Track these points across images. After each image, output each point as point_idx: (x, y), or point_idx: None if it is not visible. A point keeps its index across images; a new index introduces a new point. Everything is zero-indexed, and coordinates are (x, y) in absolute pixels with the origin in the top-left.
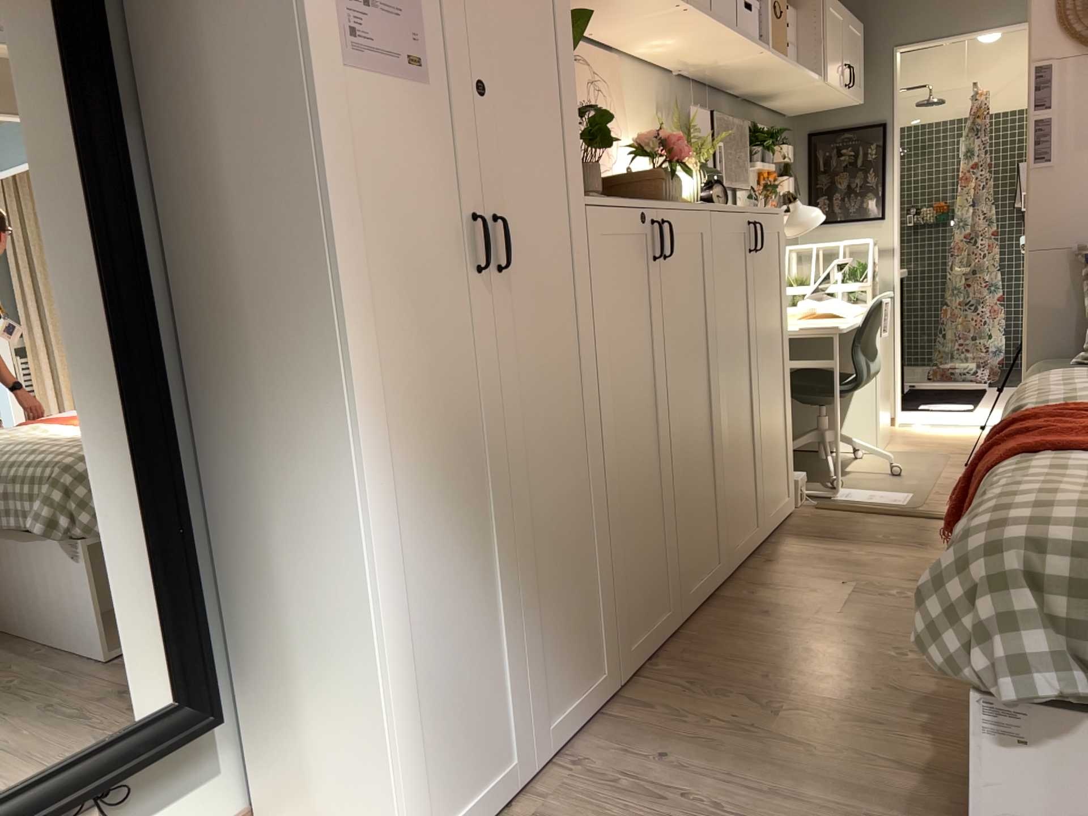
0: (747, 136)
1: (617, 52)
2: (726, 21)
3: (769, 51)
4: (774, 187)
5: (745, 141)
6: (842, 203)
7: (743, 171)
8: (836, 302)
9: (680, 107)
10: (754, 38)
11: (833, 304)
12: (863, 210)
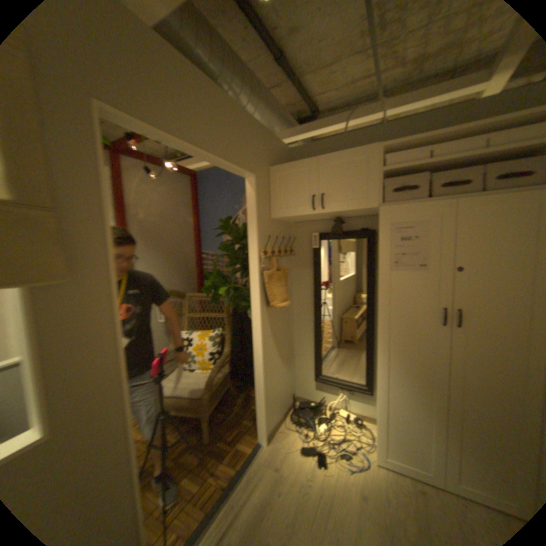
0: None
1: None
2: None
3: None
4: None
5: None
6: None
7: None
8: None
9: None
10: None
11: None
12: None
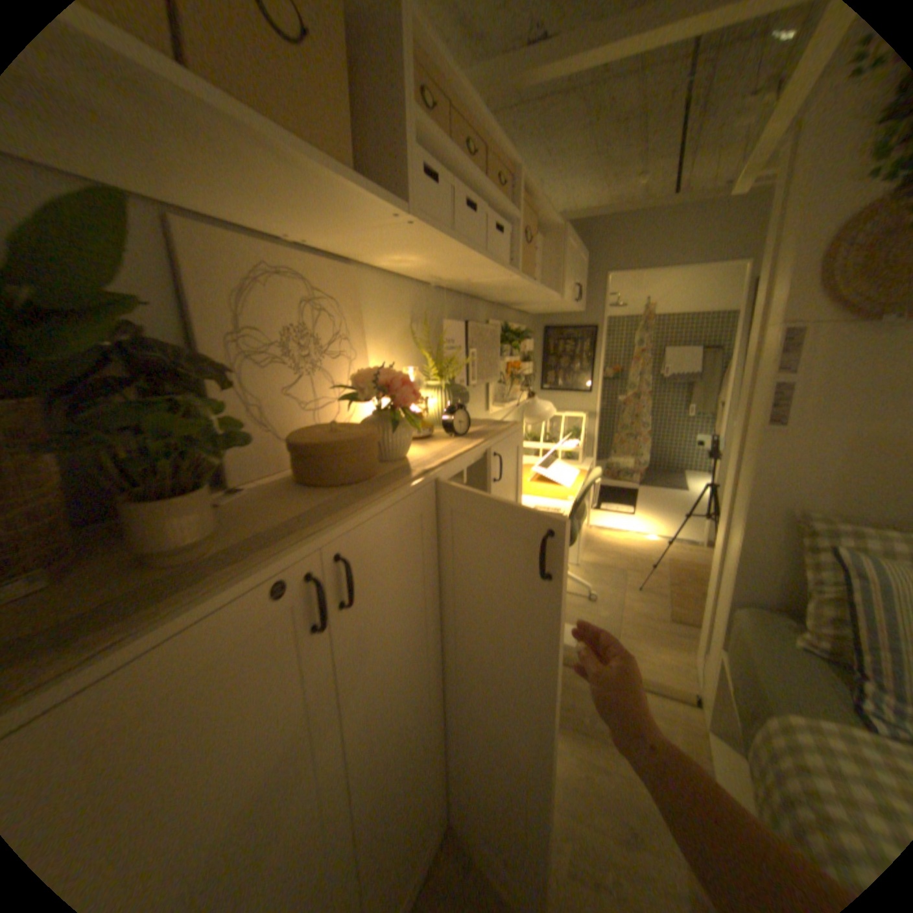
0: (500, 333)
1: (354, 261)
2: (471, 239)
3: (519, 272)
4: (518, 369)
5: (498, 337)
6: (564, 377)
7: (495, 362)
8: (558, 465)
9: (437, 315)
10: (504, 260)
11: (556, 470)
12: (578, 383)
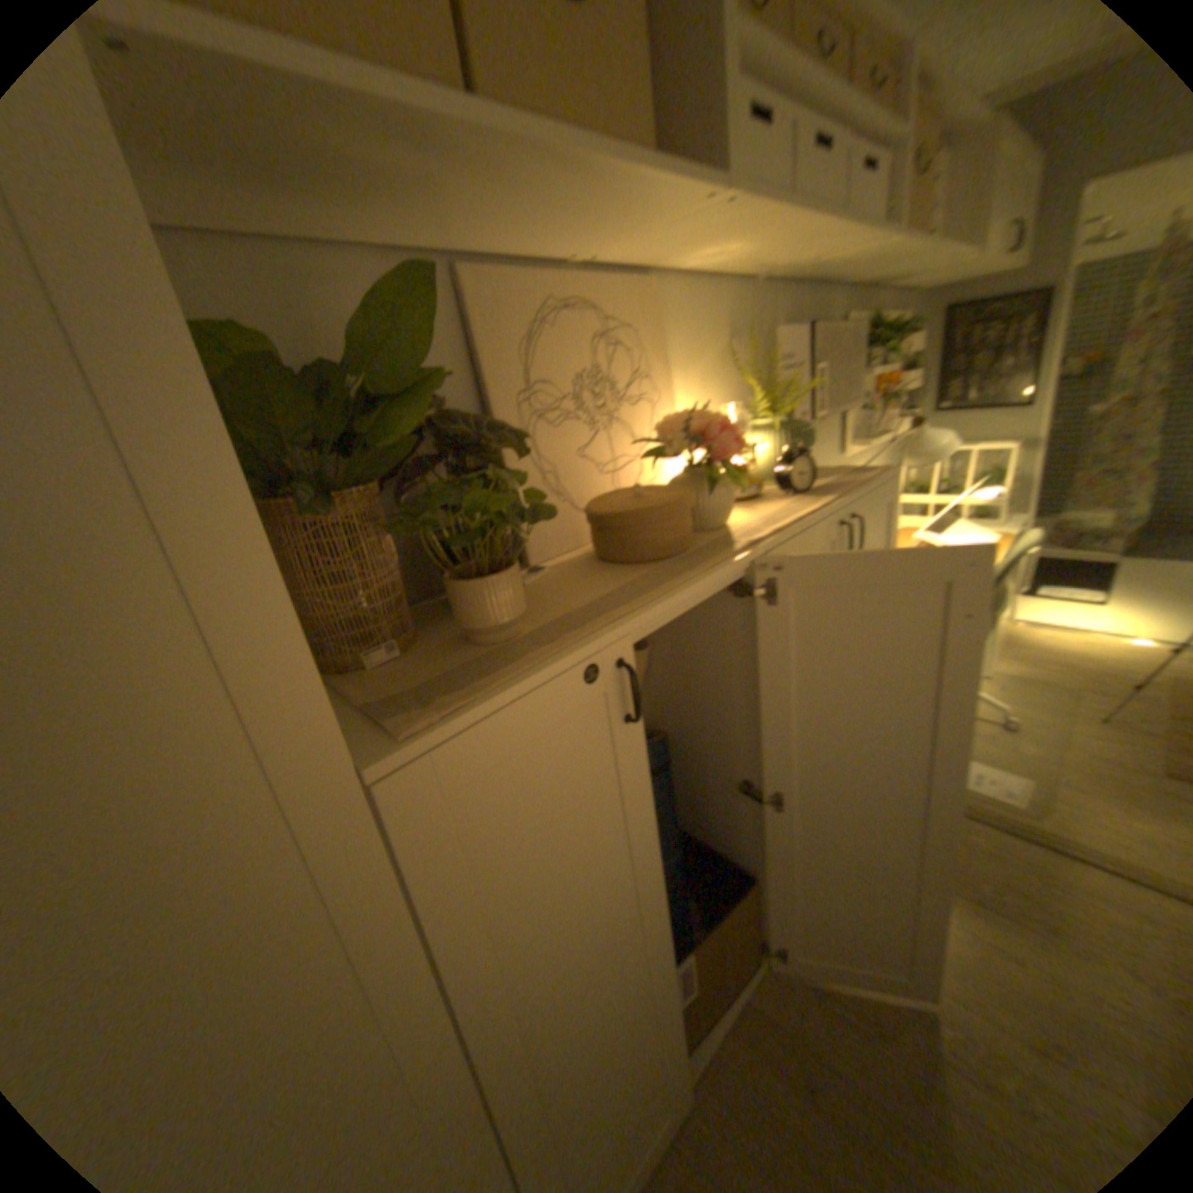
0: (867, 331)
1: (654, 270)
2: (822, 199)
3: (903, 230)
4: (896, 384)
5: (864, 339)
6: (980, 387)
7: (857, 378)
8: (961, 528)
9: (768, 323)
10: (877, 216)
11: (957, 536)
12: (1006, 395)
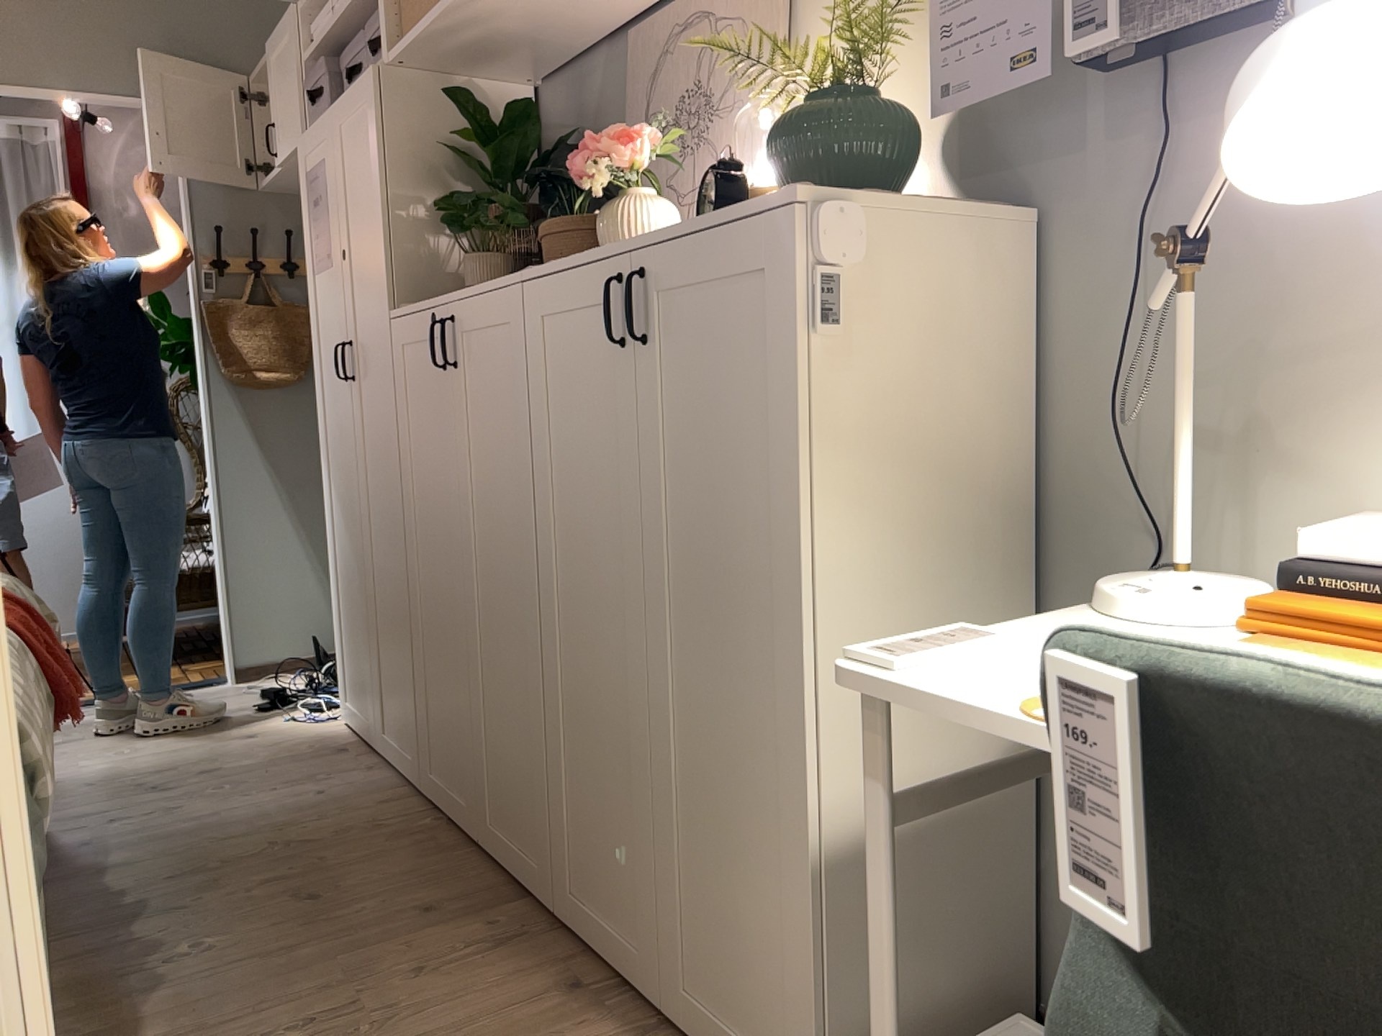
0: None
1: None
2: None
3: None
4: None
5: None
6: None
7: None
8: None
9: None
10: None
11: None
12: None
